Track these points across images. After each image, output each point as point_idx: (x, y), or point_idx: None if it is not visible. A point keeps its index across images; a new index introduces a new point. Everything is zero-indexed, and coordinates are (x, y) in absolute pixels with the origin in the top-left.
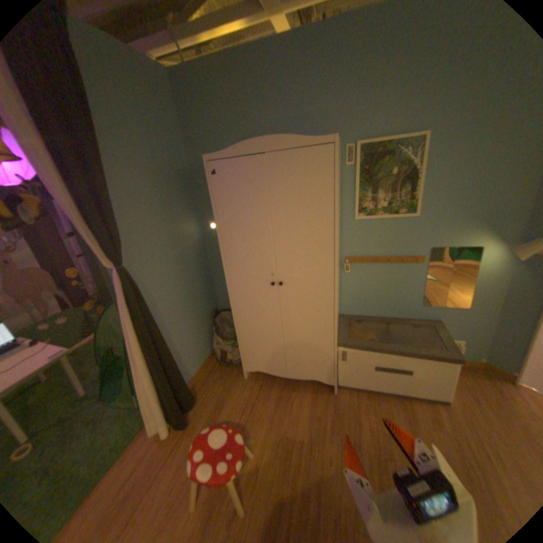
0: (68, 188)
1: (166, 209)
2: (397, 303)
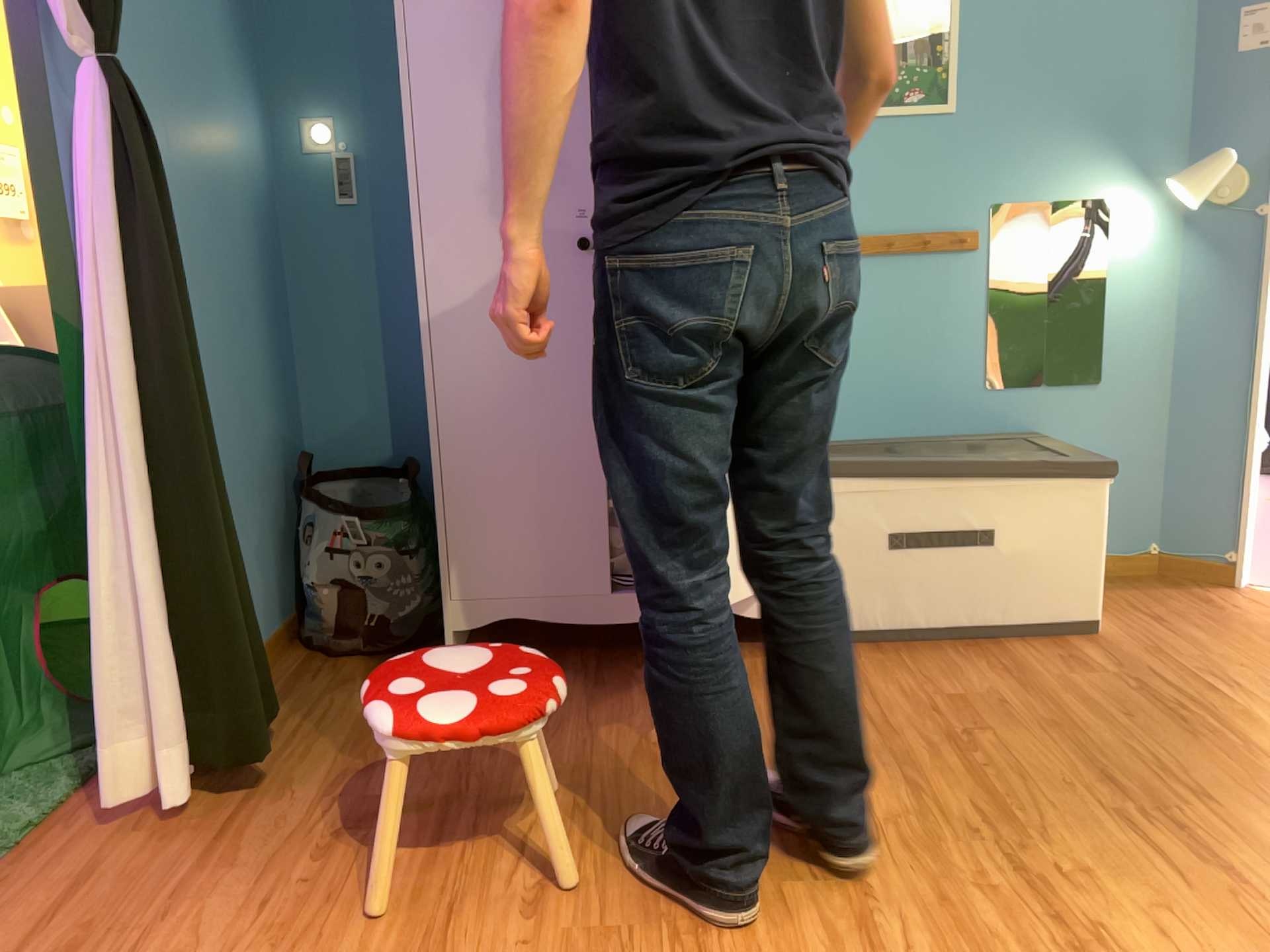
0: None
1: (195, 13)
2: (918, 388)
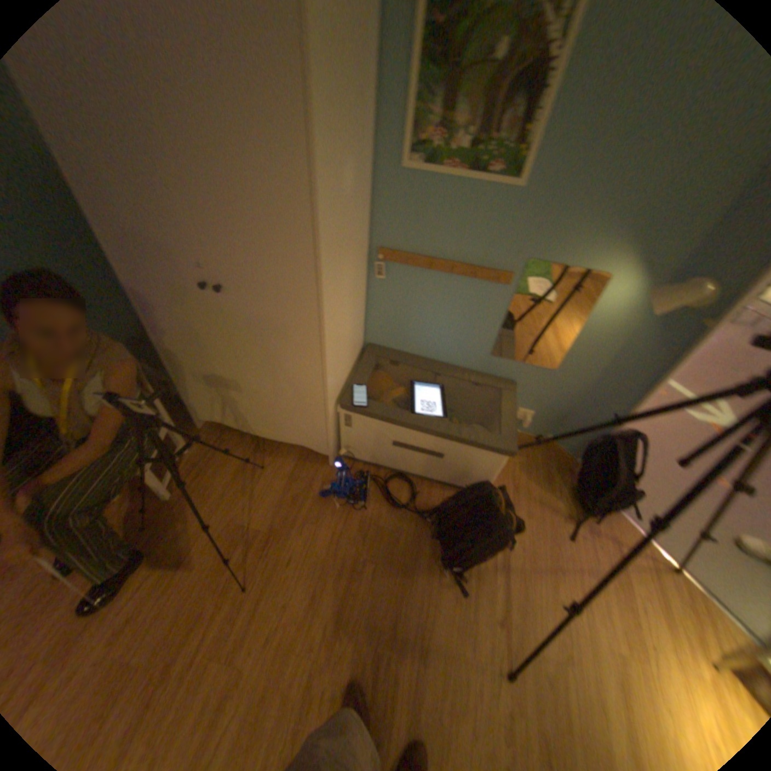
0: None
1: None
2: (453, 346)
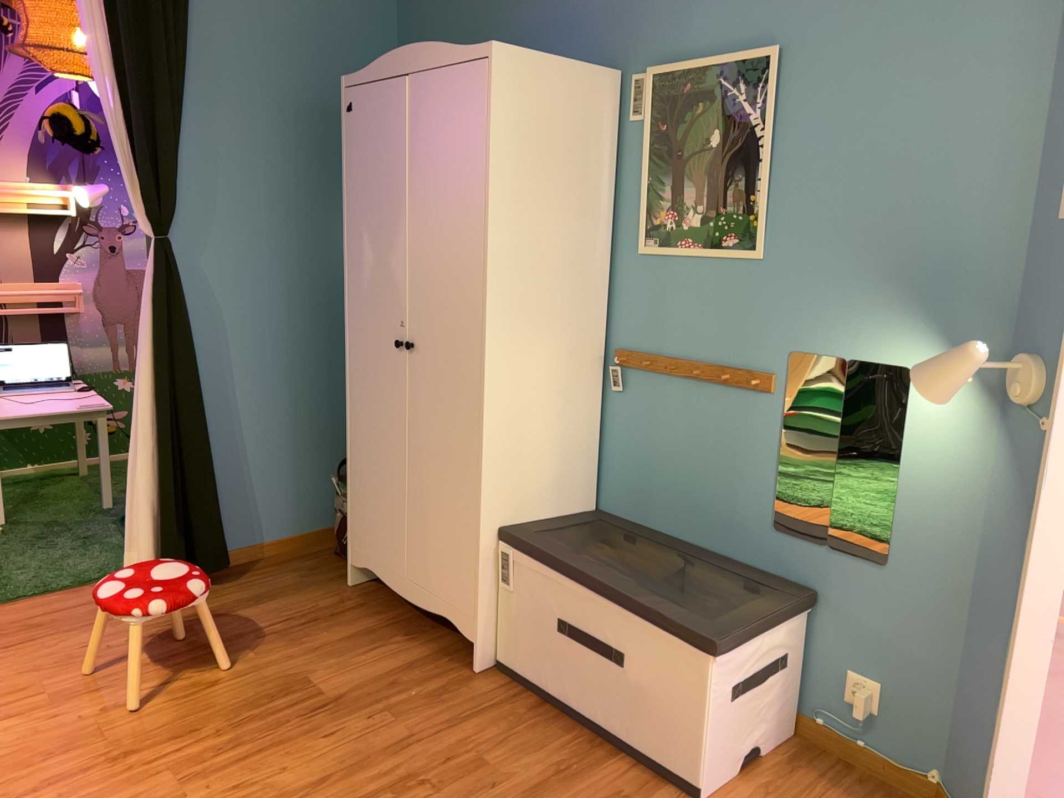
0: (123, 102)
1: (307, 180)
2: (717, 508)
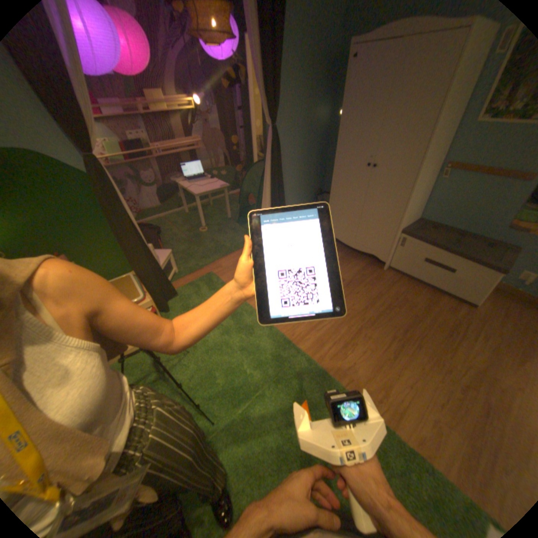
0: (261, 61)
1: (310, 90)
2: (482, 219)
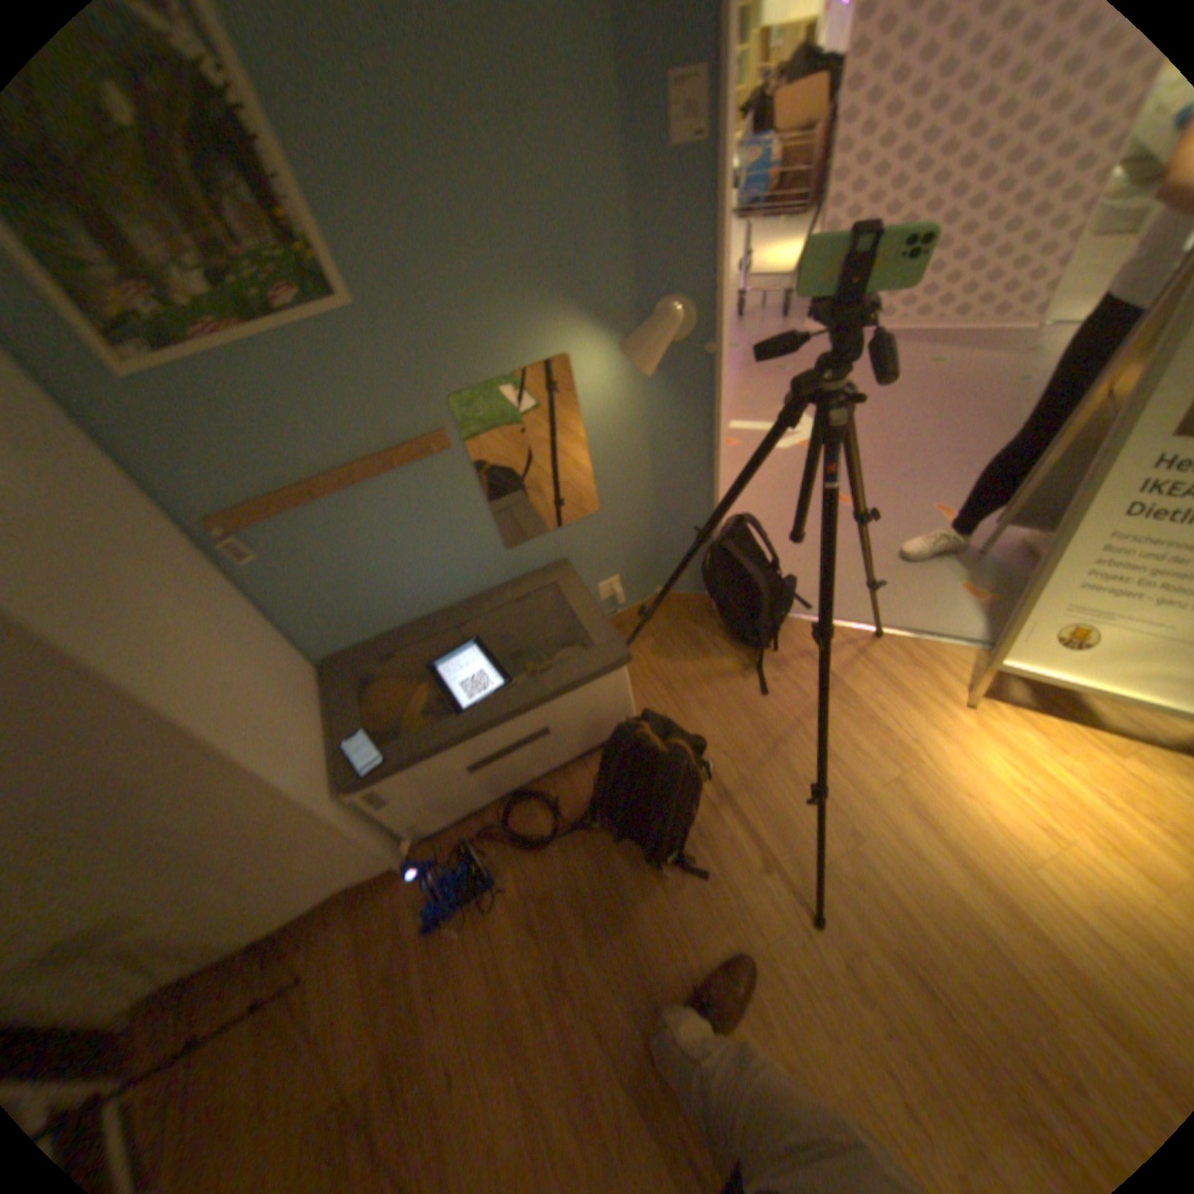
0: None
1: None
2: (450, 572)
